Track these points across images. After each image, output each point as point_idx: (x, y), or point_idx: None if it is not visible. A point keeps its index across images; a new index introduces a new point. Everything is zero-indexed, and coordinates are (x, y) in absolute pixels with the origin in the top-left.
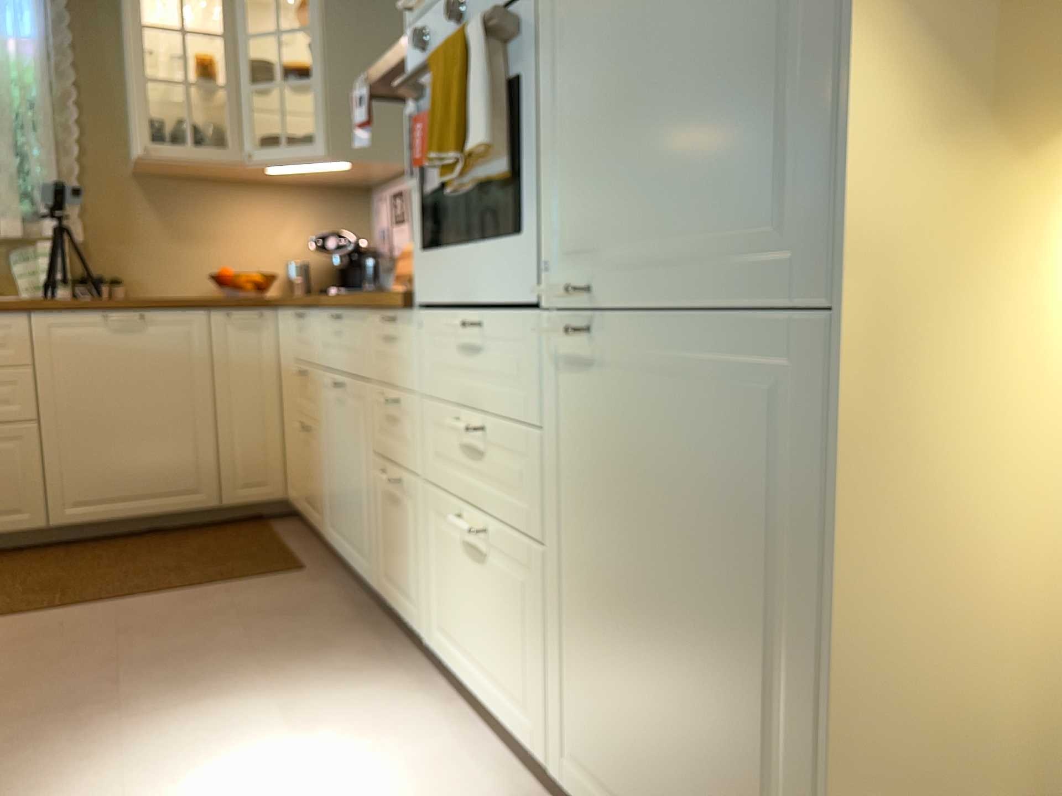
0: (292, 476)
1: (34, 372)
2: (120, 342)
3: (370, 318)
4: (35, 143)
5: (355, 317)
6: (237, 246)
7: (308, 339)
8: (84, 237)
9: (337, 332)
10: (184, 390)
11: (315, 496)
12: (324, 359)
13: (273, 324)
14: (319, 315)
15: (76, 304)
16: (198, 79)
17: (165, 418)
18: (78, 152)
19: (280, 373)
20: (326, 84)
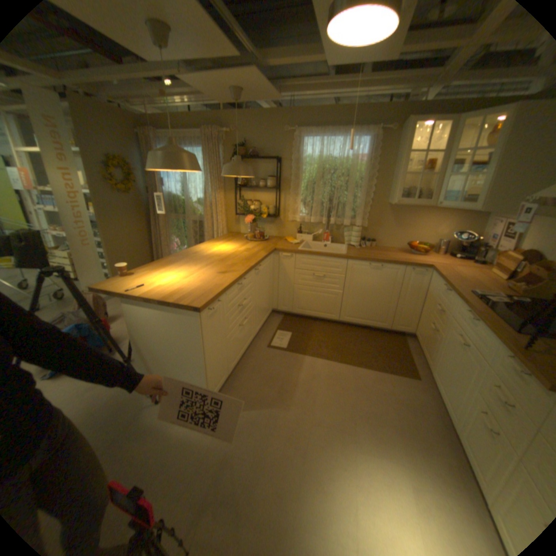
0: (421, 332)
1: (345, 277)
2: (373, 272)
3: (502, 343)
4: (360, 193)
5: (490, 332)
6: (420, 230)
7: (451, 302)
8: (367, 226)
9: (473, 322)
10: (389, 291)
11: (432, 355)
12: (459, 321)
13: (430, 274)
14: (463, 302)
15: (362, 259)
16: (427, 170)
17: (381, 298)
18: (372, 196)
19: (428, 293)
20: (495, 176)
